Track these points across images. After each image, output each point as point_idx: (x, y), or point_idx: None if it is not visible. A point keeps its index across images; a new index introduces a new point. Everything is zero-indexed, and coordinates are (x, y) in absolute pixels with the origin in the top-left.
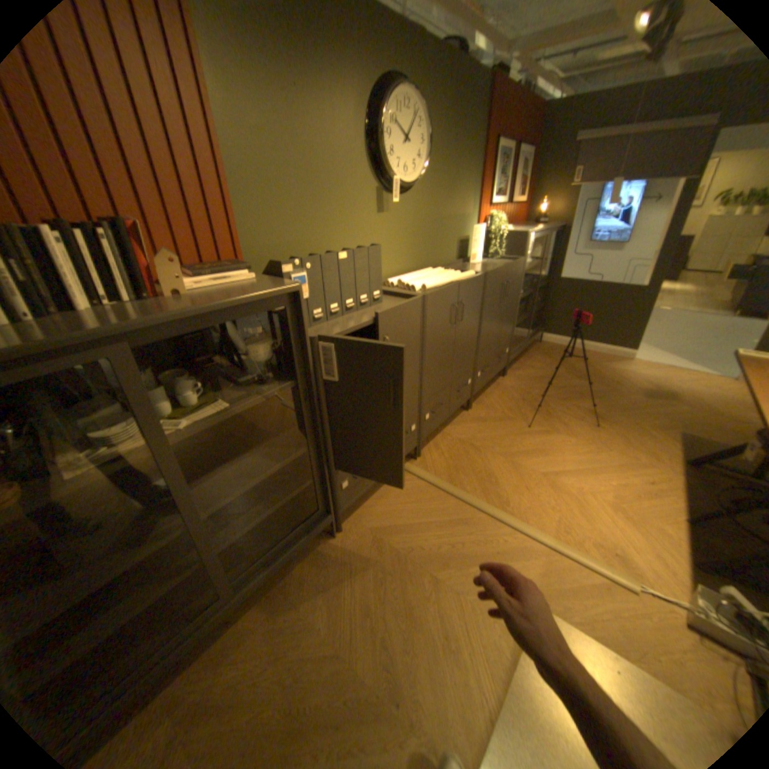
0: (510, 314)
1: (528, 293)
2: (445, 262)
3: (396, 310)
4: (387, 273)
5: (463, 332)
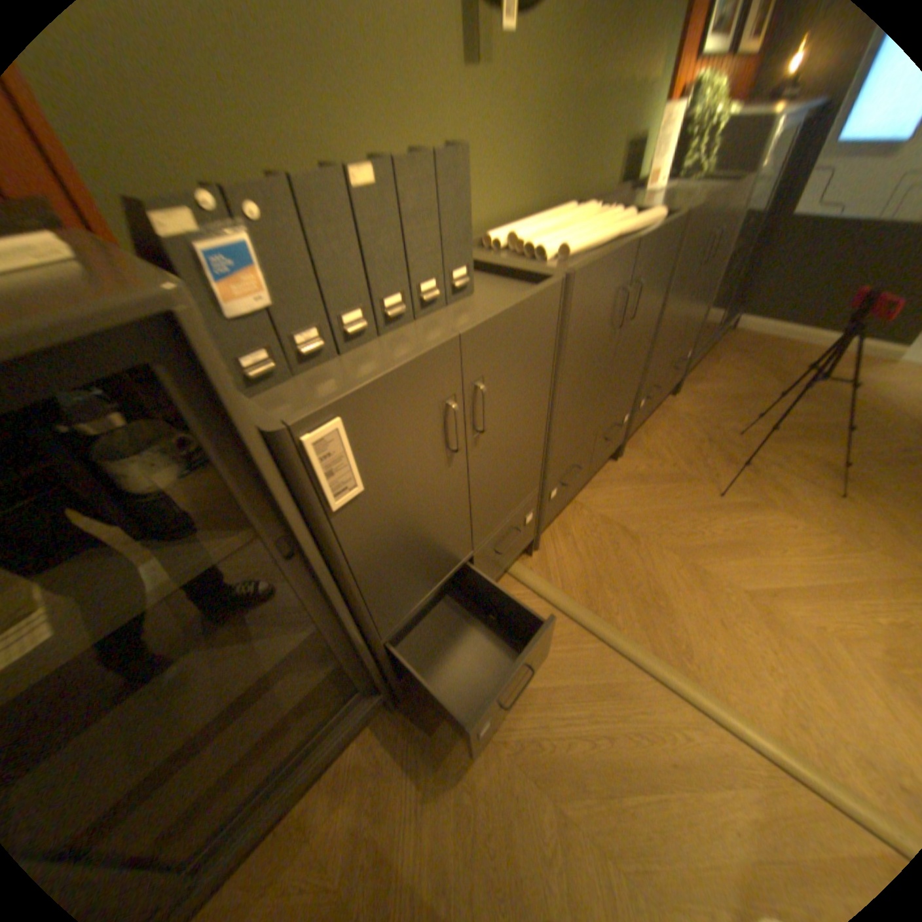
0: (708, 290)
1: (739, 247)
2: (600, 188)
3: (505, 317)
4: (487, 216)
5: (630, 338)
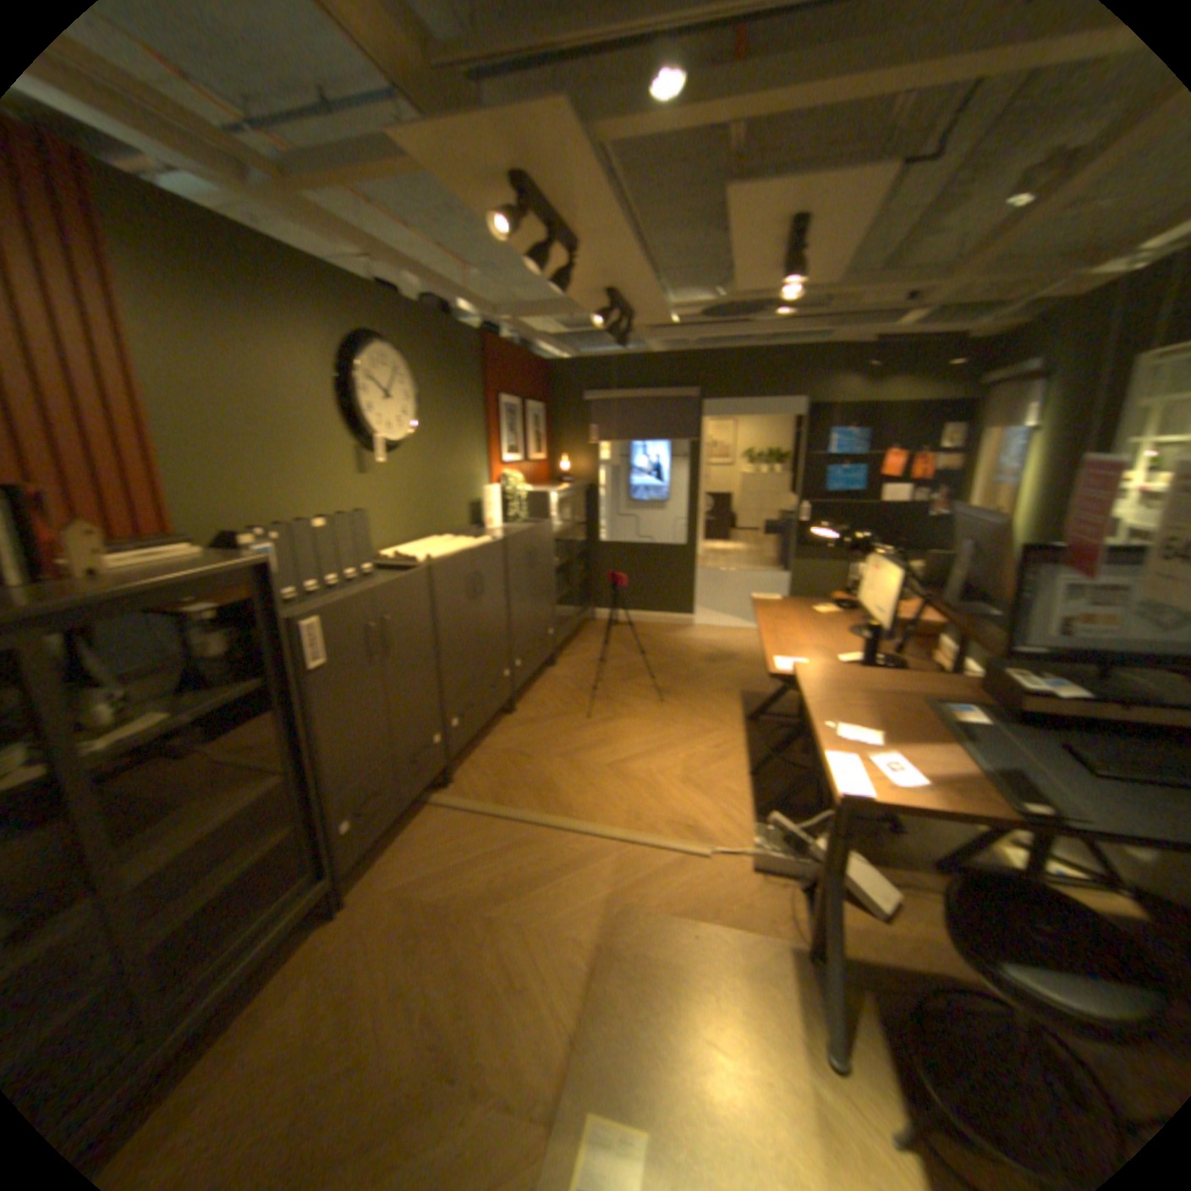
0: (543, 586)
1: (563, 561)
2: (453, 529)
3: (393, 583)
4: (376, 544)
5: (485, 609)
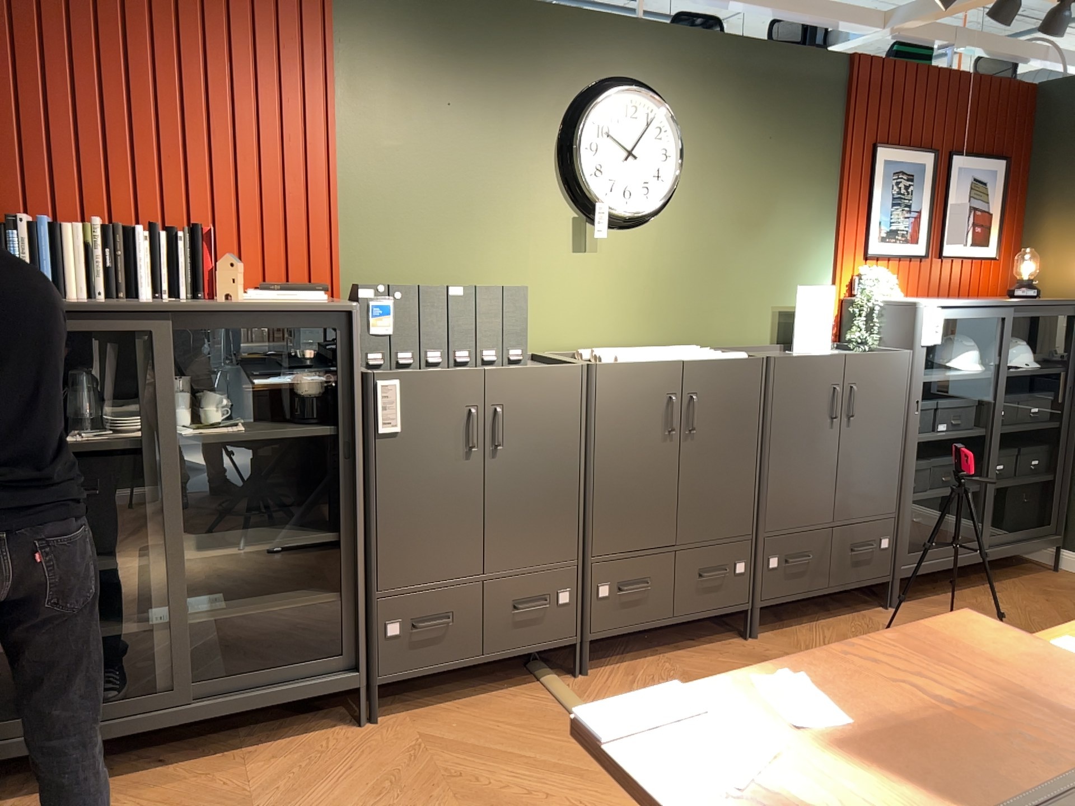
0: (879, 460)
1: (966, 434)
2: (740, 344)
3: (523, 373)
4: (590, 341)
5: (705, 454)
